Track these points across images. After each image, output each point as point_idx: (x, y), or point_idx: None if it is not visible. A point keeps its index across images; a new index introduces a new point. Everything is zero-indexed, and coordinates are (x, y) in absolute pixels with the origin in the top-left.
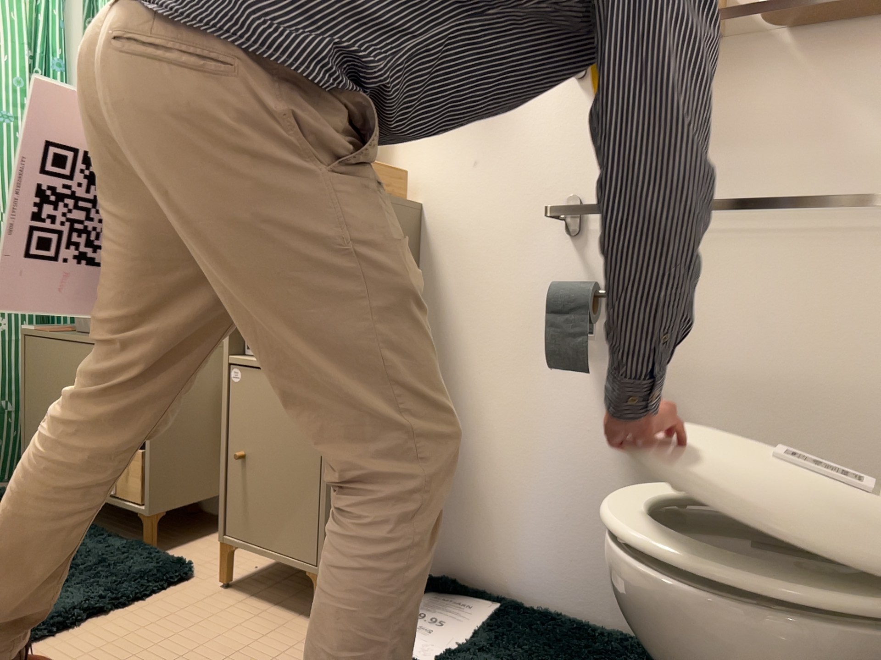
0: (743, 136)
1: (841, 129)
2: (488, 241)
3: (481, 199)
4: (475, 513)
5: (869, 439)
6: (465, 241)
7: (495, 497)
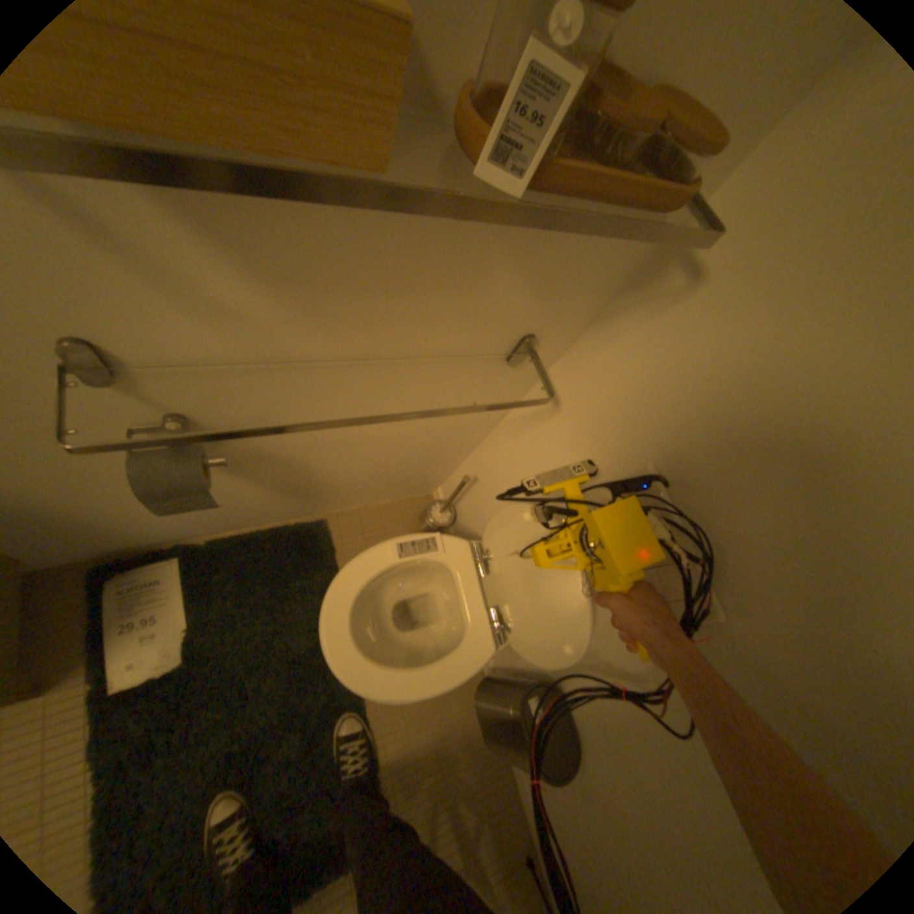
0: (385, 278)
1: (496, 284)
2: None
3: None
4: (108, 535)
5: (432, 445)
6: None
7: (126, 526)
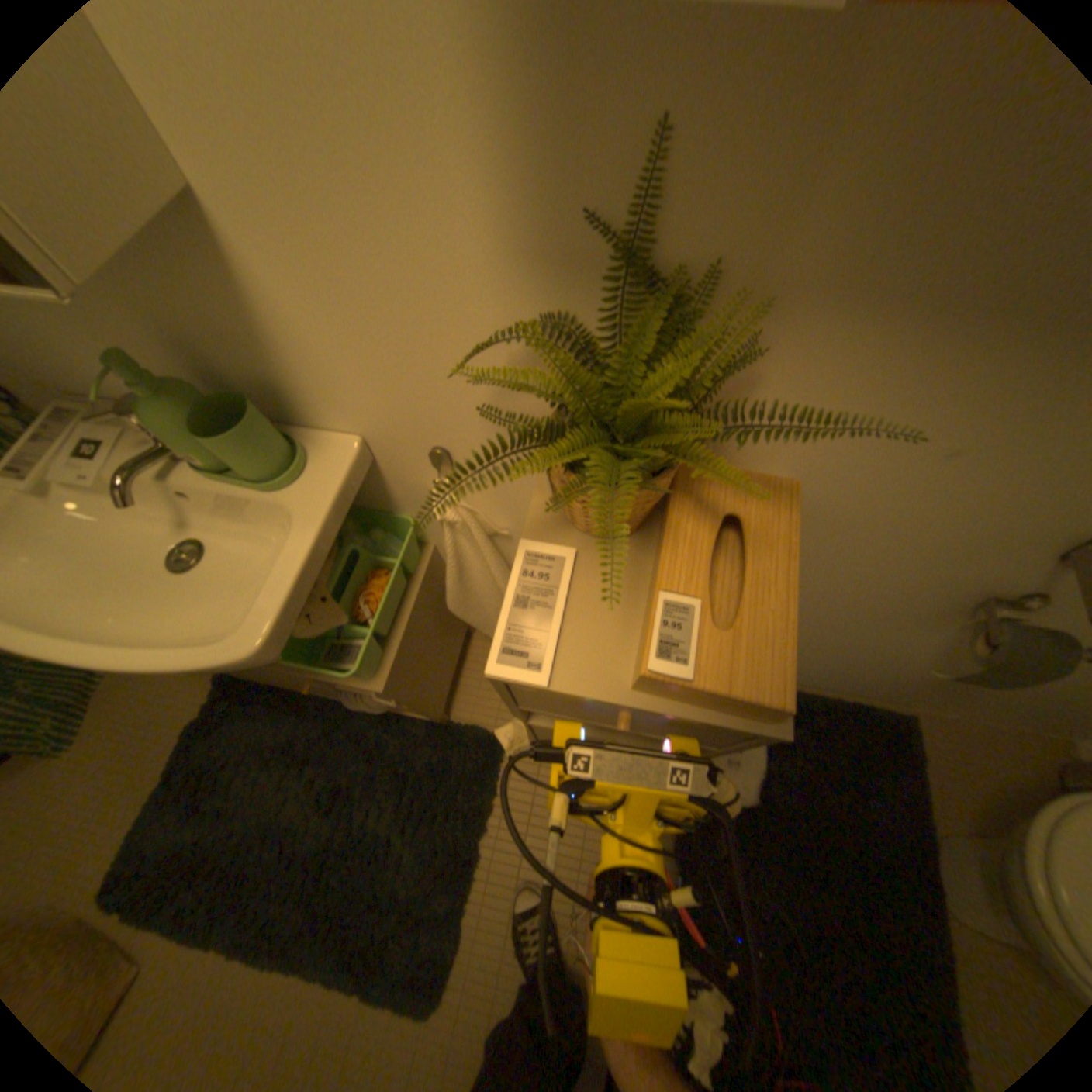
0: None
1: None
2: (900, 539)
3: (926, 497)
4: None
5: None
6: (853, 532)
7: None
